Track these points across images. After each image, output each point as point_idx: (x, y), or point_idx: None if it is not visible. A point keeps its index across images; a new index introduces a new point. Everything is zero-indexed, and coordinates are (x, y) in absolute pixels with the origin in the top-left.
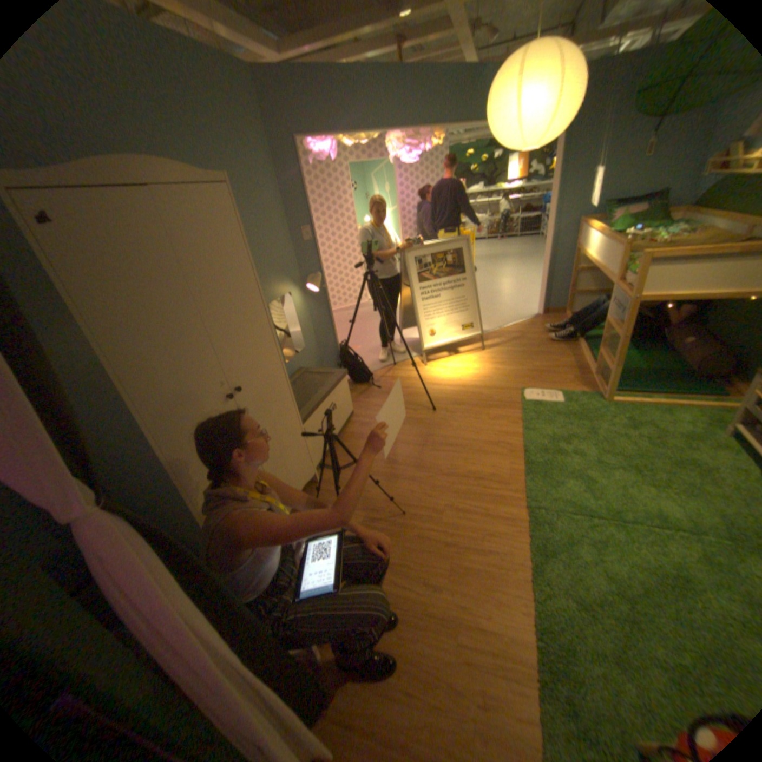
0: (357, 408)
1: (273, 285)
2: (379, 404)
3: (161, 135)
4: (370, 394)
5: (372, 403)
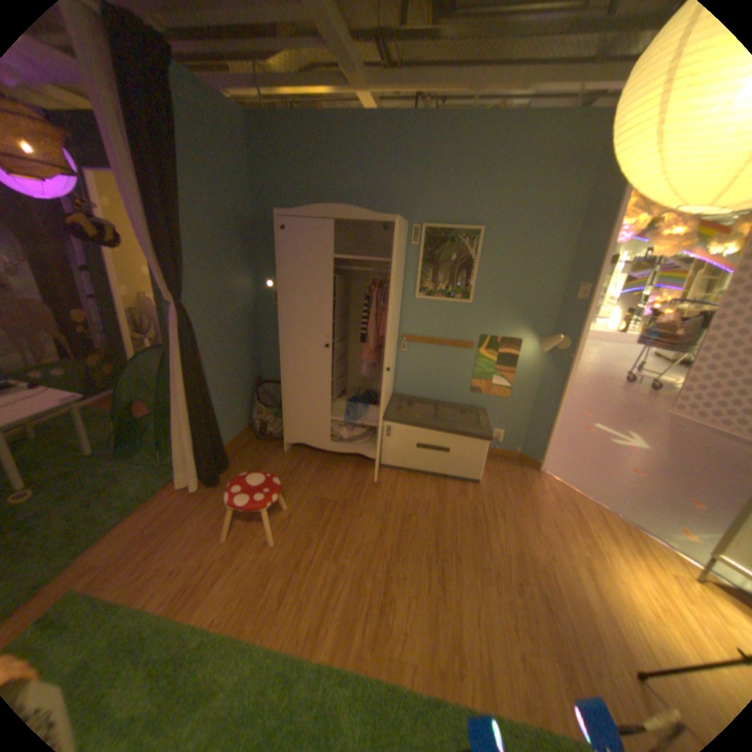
0: (490, 485)
1: (501, 322)
2: (508, 505)
3: (447, 186)
4: (526, 495)
5: (507, 498)
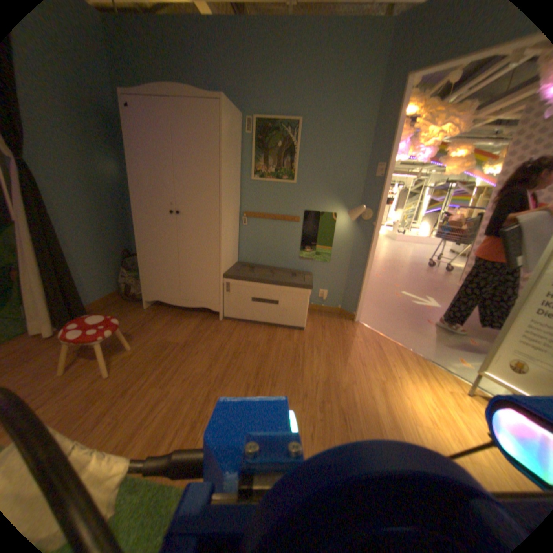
0: (312, 331)
1: (319, 199)
2: (323, 344)
3: (271, 84)
4: (339, 338)
5: (323, 340)
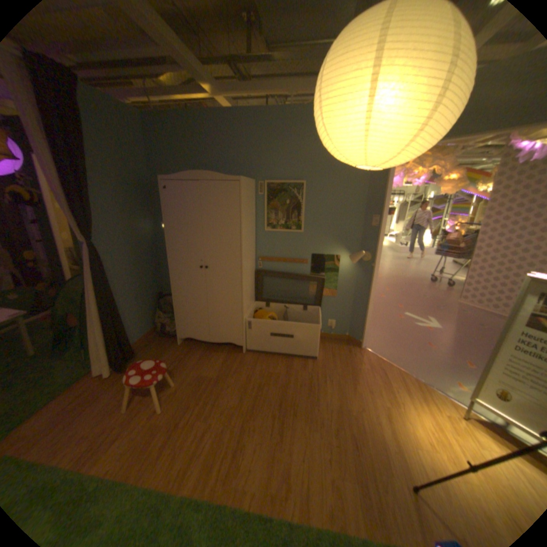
0: (324, 360)
1: (324, 244)
2: (335, 373)
3: (278, 155)
4: (349, 365)
5: (335, 368)
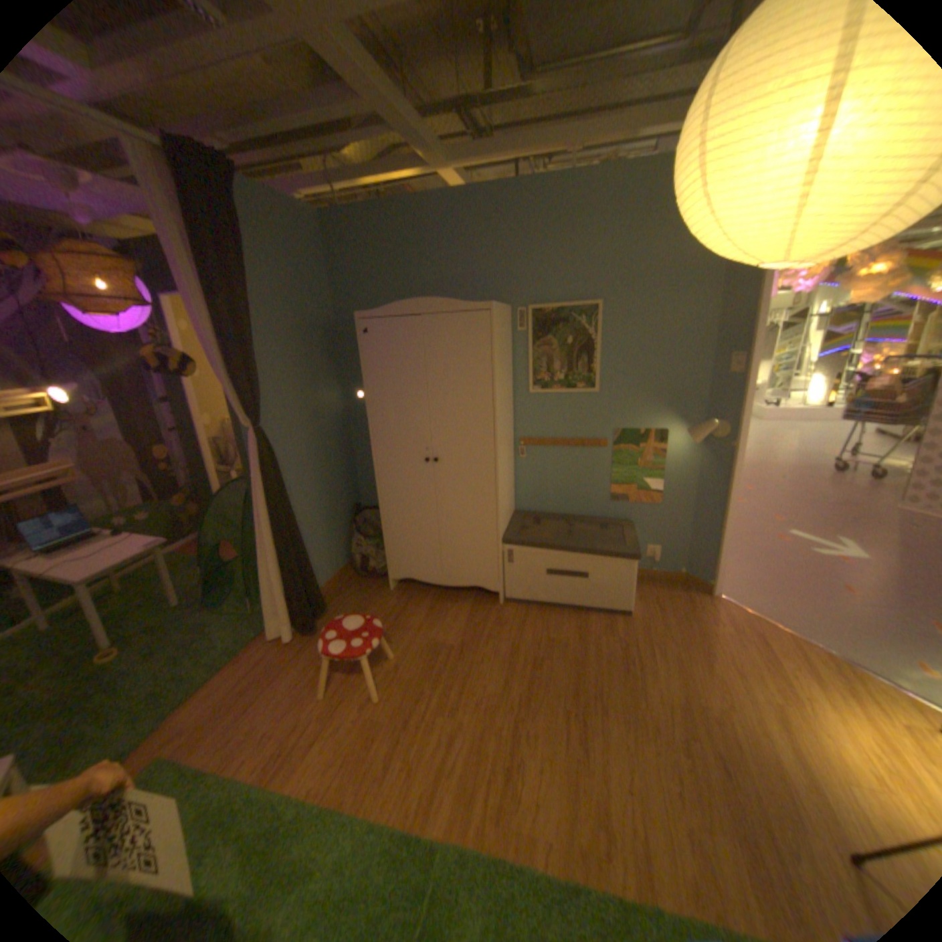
0: (647, 617)
1: (638, 411)
2: (670, 640)
3: (551, 259)
4: (694, 627)
5: (668, 632)
